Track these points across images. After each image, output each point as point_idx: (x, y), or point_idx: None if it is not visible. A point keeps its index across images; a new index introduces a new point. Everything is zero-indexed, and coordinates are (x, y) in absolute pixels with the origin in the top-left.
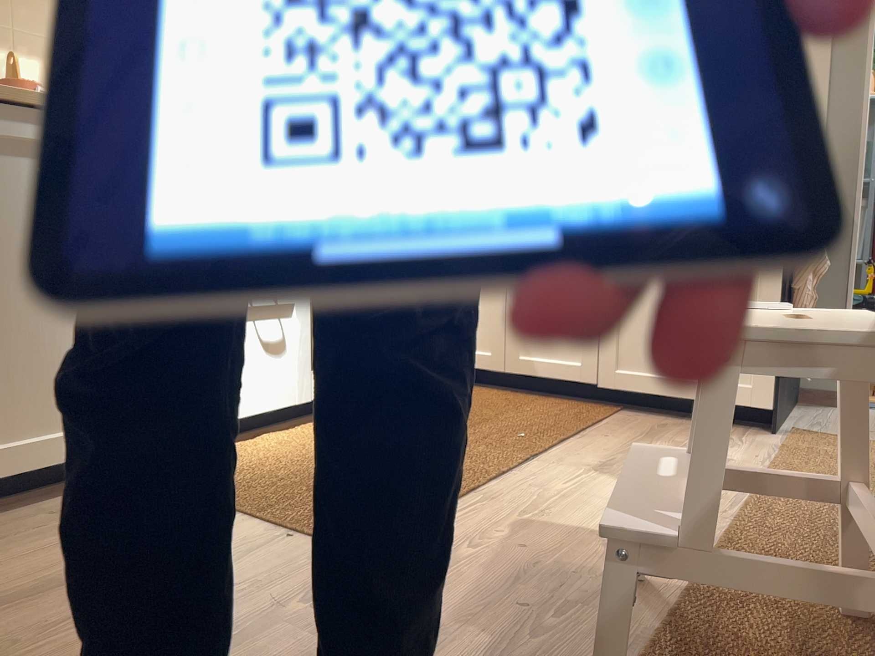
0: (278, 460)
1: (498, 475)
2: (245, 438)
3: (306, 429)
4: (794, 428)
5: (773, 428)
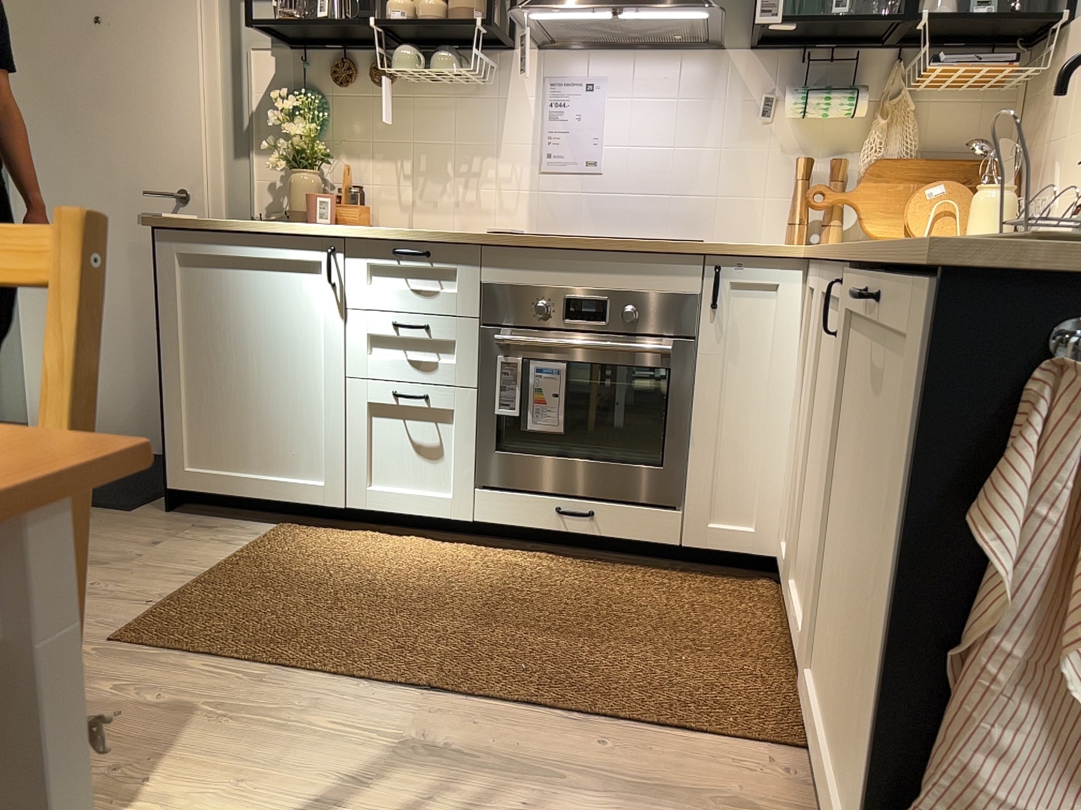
0: (335, 560)
1: (340, 677)
2: (409, 535)
3: (460, 551)
4: None
5: None
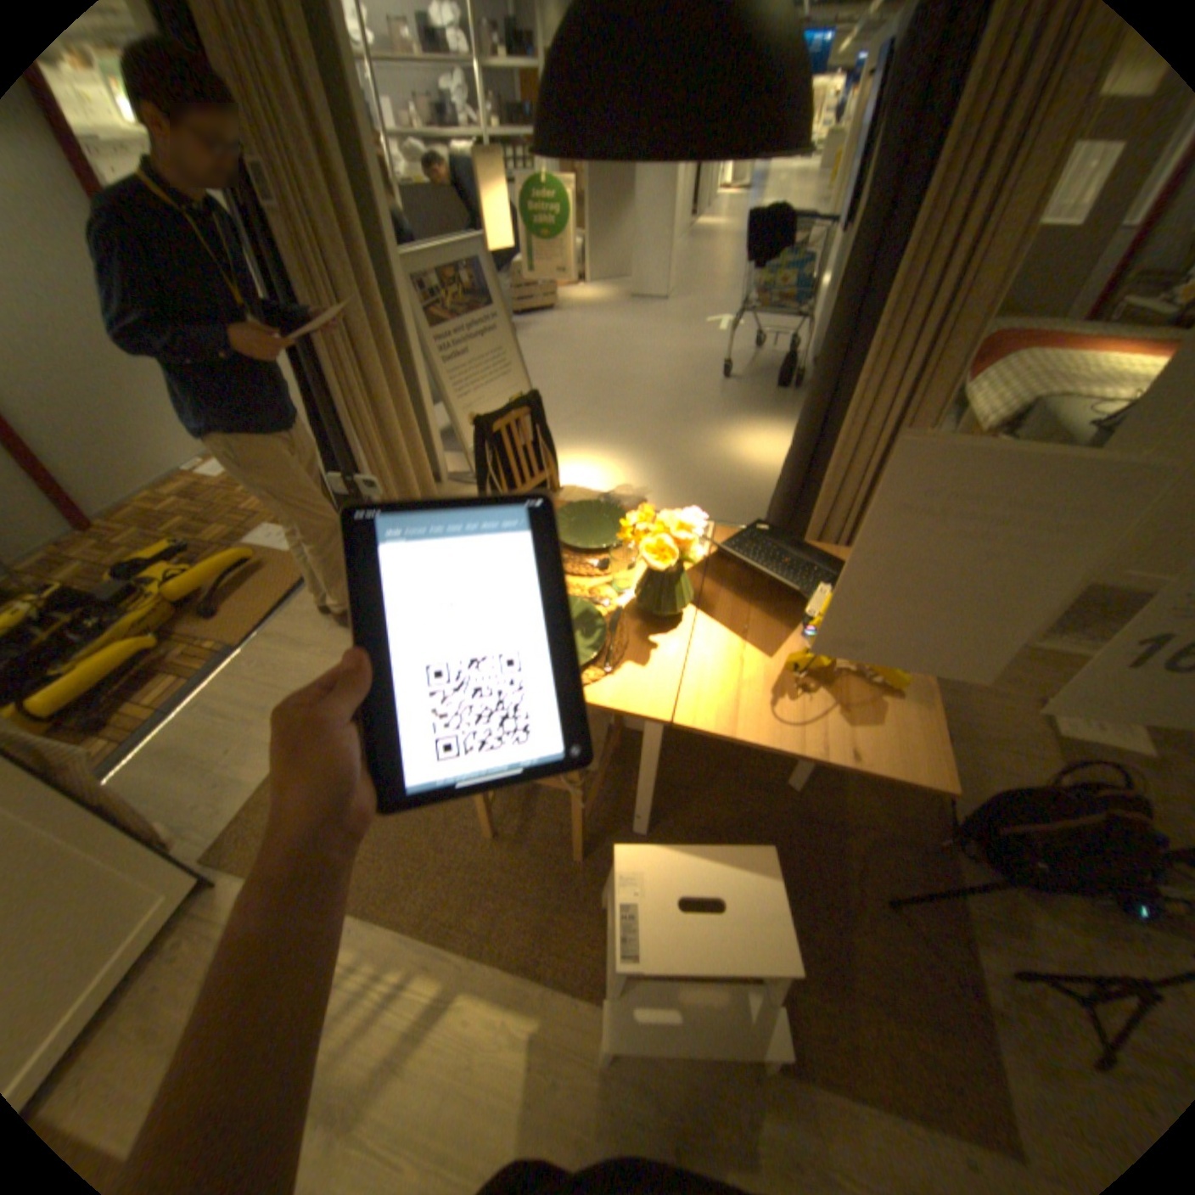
0: None
1: None
2: None
3: None
4: (199, 861)
5: (203, 886)
